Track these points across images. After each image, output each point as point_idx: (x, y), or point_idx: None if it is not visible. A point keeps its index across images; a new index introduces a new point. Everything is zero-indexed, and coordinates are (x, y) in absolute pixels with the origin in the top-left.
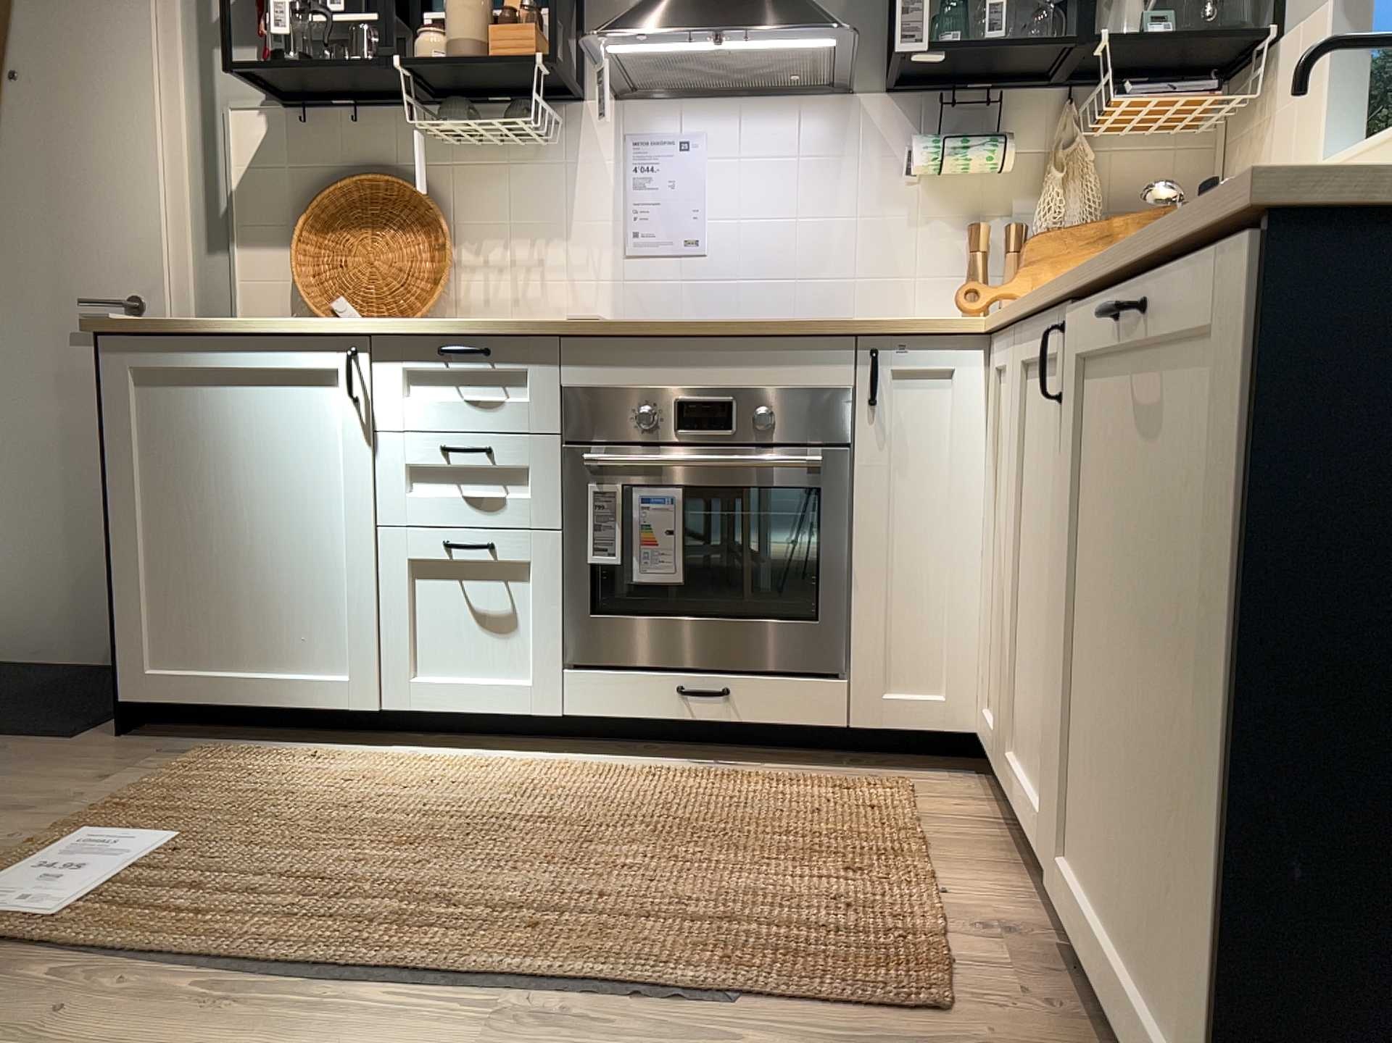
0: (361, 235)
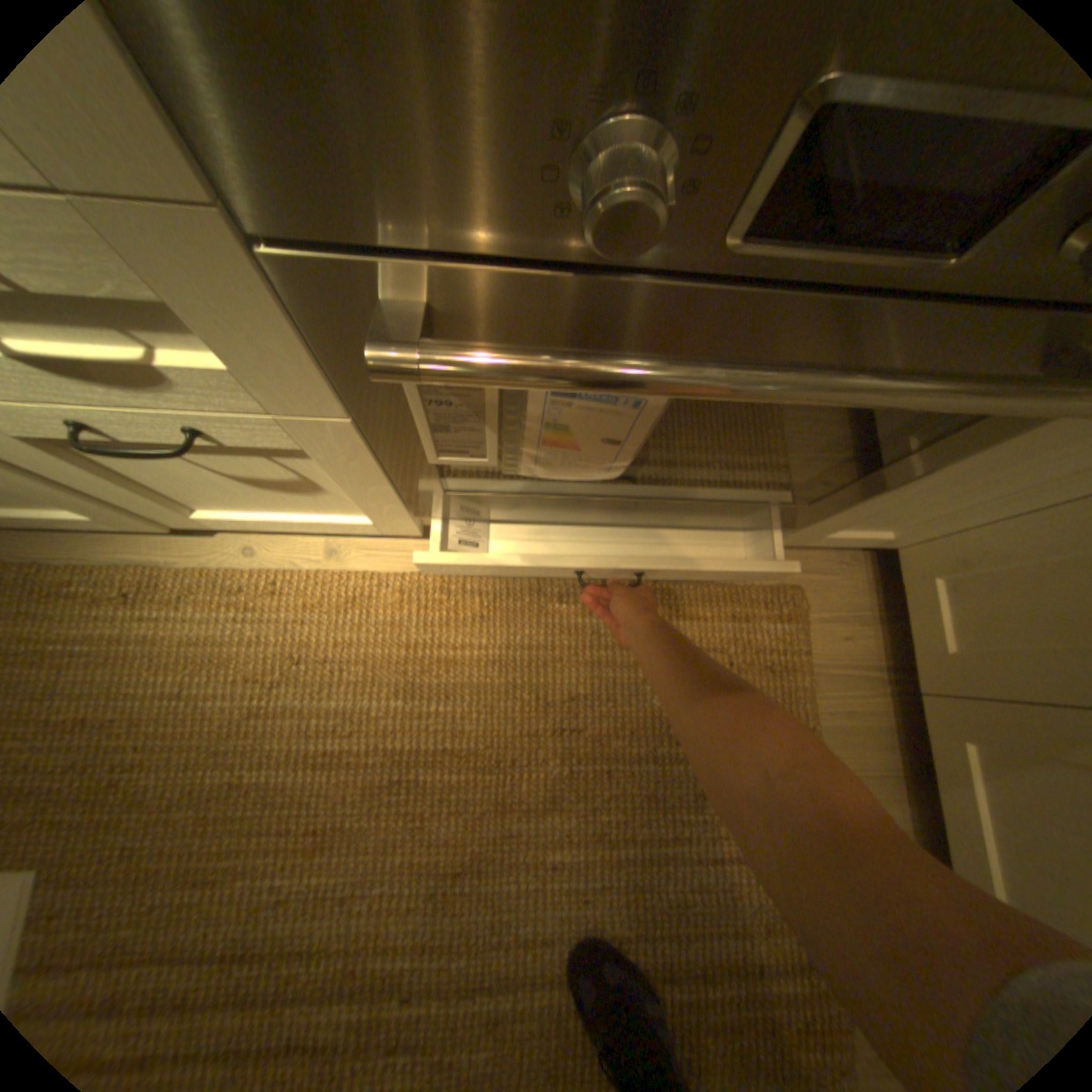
0: None
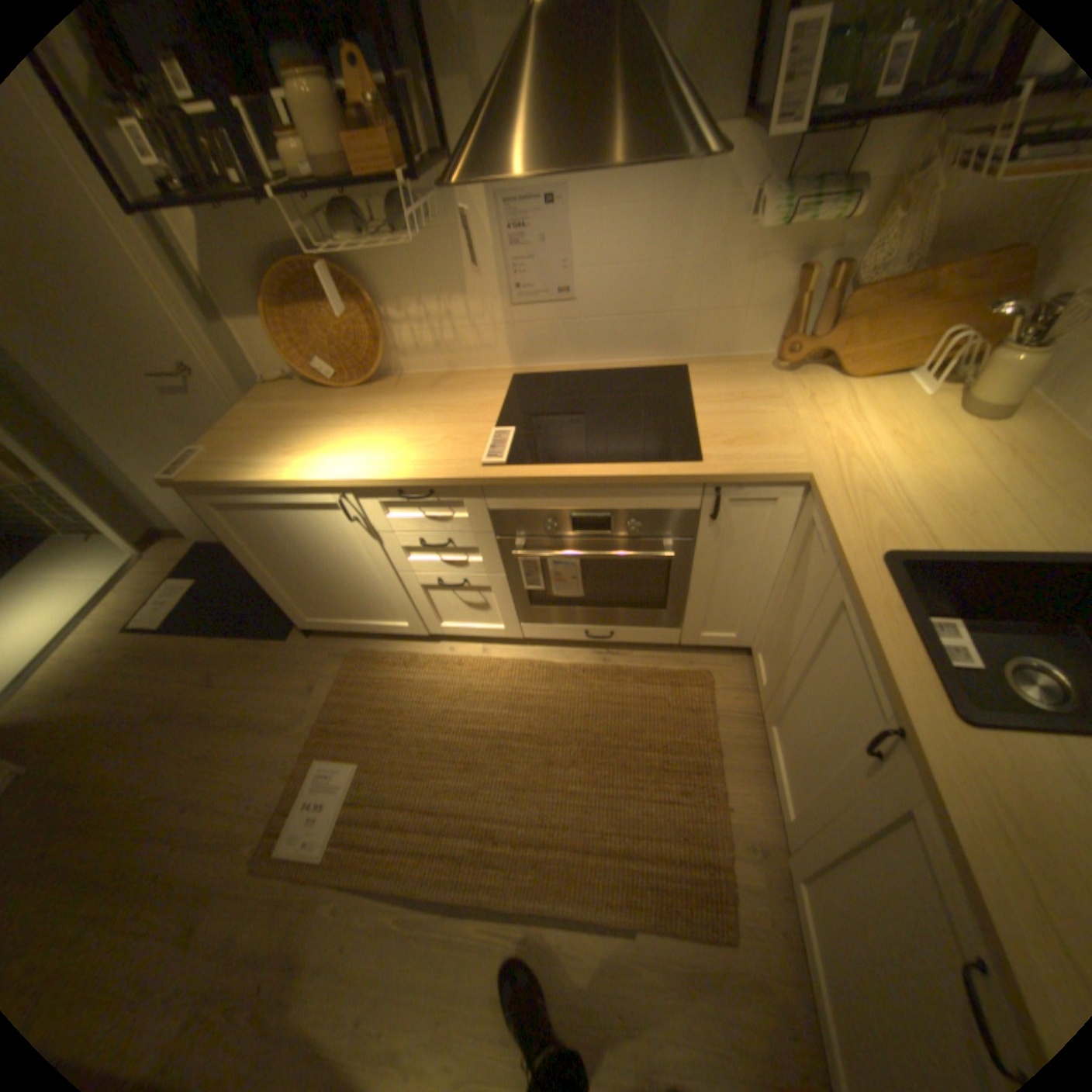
0: (309, 305)
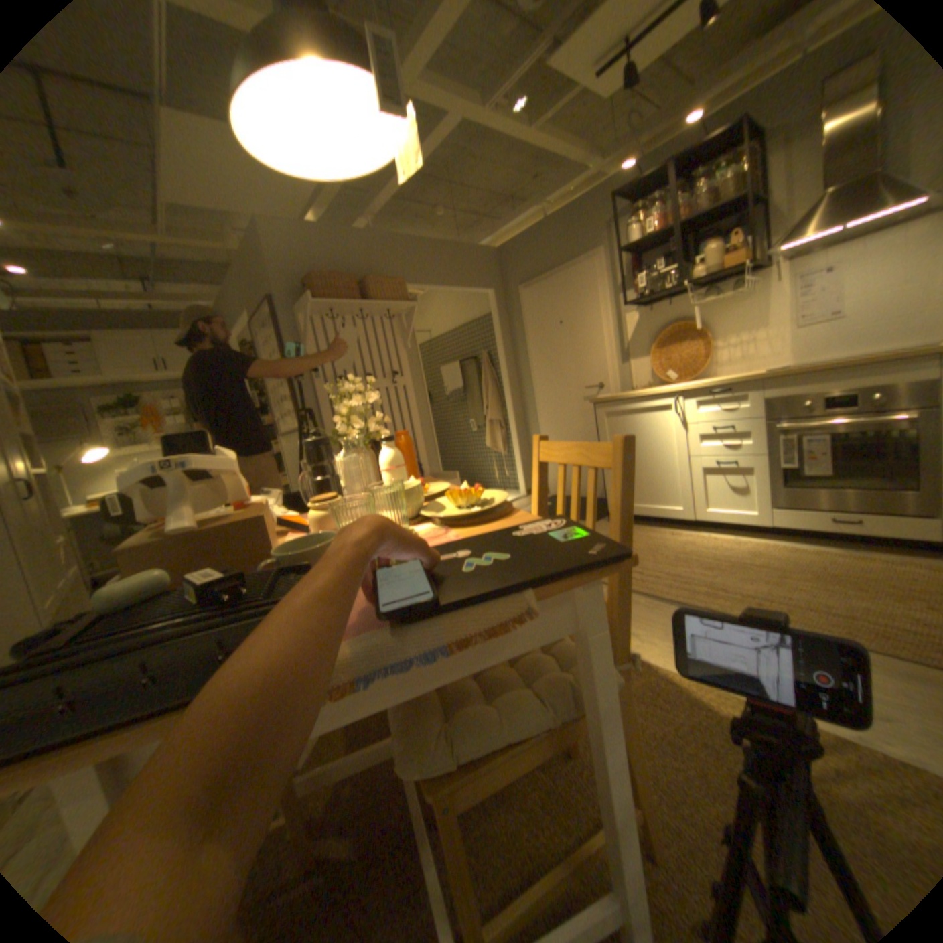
0: (675, 346)
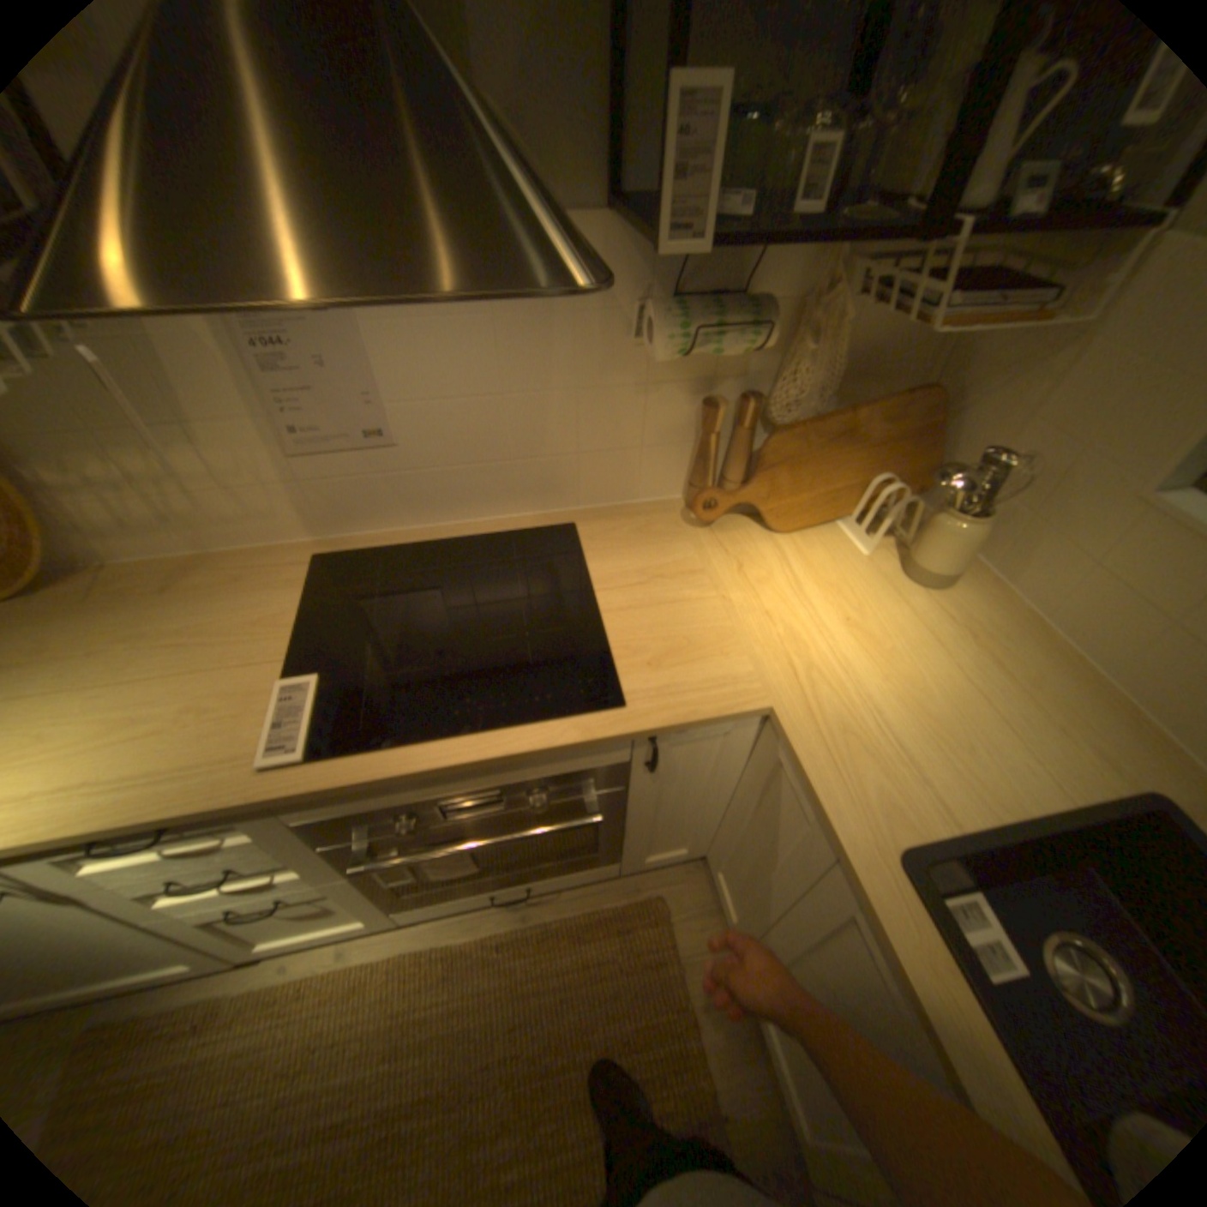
0: None
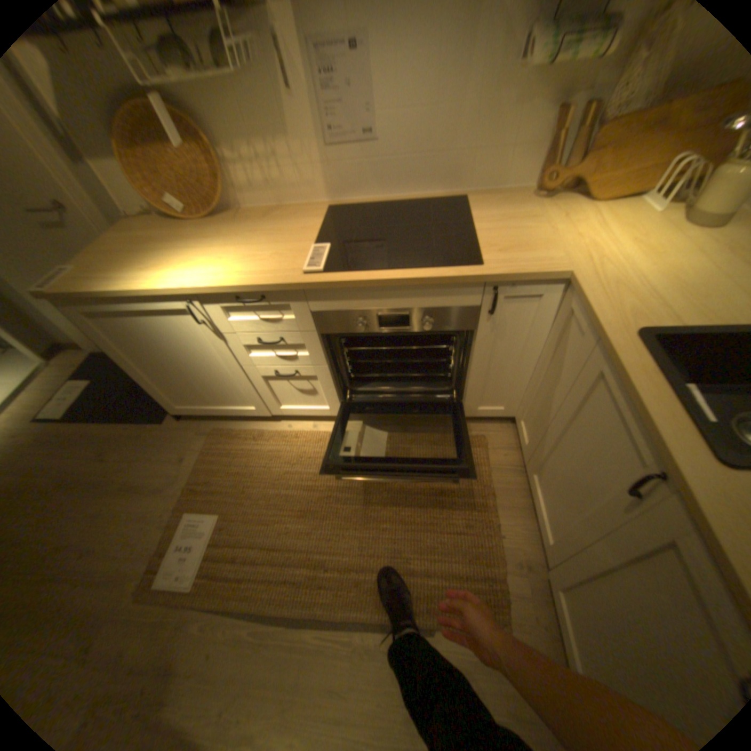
0: (158, 148)
